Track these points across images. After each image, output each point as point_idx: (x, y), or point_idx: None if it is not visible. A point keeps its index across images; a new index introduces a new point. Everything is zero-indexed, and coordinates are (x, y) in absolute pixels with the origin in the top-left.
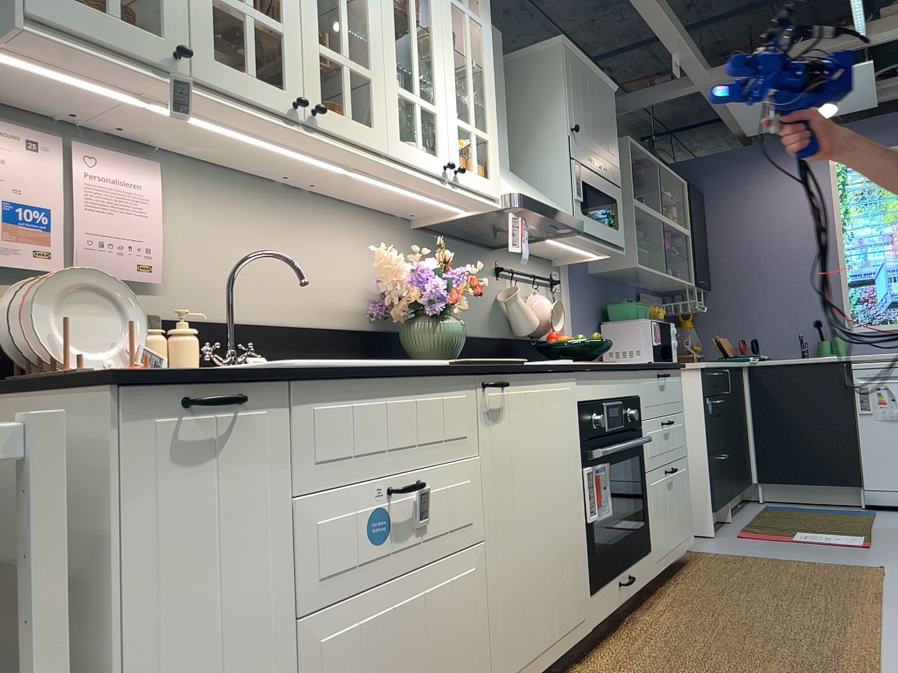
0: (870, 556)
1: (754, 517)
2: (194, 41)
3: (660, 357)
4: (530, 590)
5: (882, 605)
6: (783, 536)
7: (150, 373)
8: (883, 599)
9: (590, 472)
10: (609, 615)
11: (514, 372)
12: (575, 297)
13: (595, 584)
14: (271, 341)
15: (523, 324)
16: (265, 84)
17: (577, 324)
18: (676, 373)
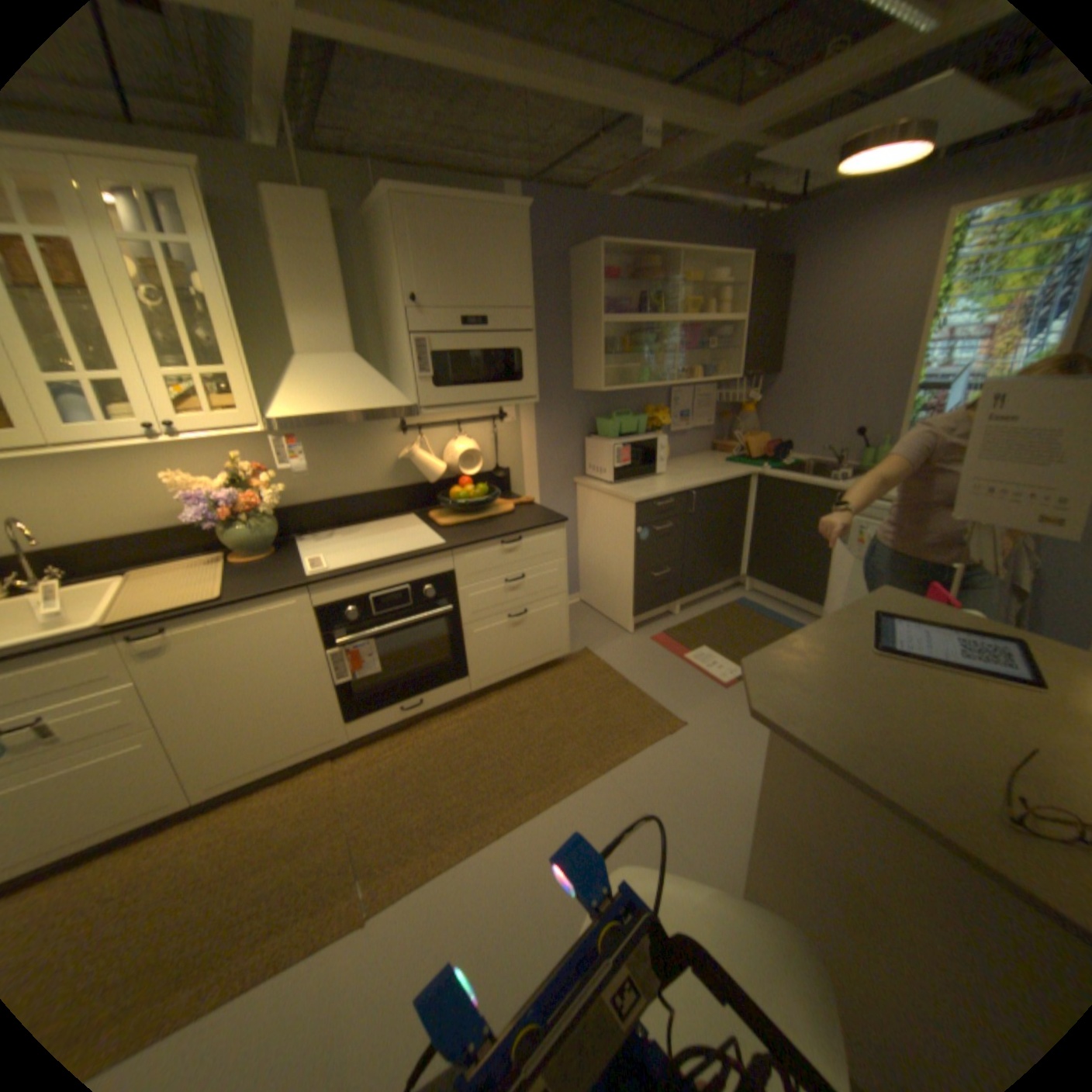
0: (704, 705)
1: (704, 616)
2: None
3: (623, 478)
4: (236, 742)
5: (601, 778)
6: (682, 652)
7: None
8: (614, 771)
9: (336, 654)
10: (381, 731)
11: (176, 621)
12: (540, 422)
13: (351, 718)
14: (101, 553)
15: (426, 476)
16: None
17: (541, 447)
18: (546, 532)
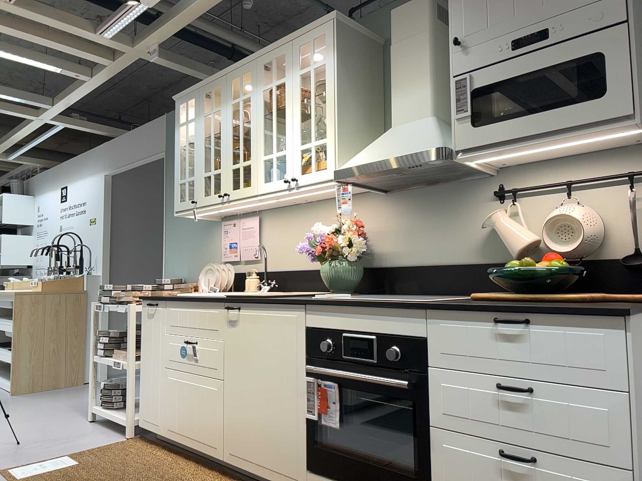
0: None
1: None
2: (199, 194)
3: None
4: (248, 423)
5: None
6: None
7: (144, 297)
8: None
9: (311, 381)
10: None
11: (242, 302)
12: None
13: (312, 466)
14: (294, 277)
15: (509, 247)
16: (215, 194)
17: None
18: (582, 322)
